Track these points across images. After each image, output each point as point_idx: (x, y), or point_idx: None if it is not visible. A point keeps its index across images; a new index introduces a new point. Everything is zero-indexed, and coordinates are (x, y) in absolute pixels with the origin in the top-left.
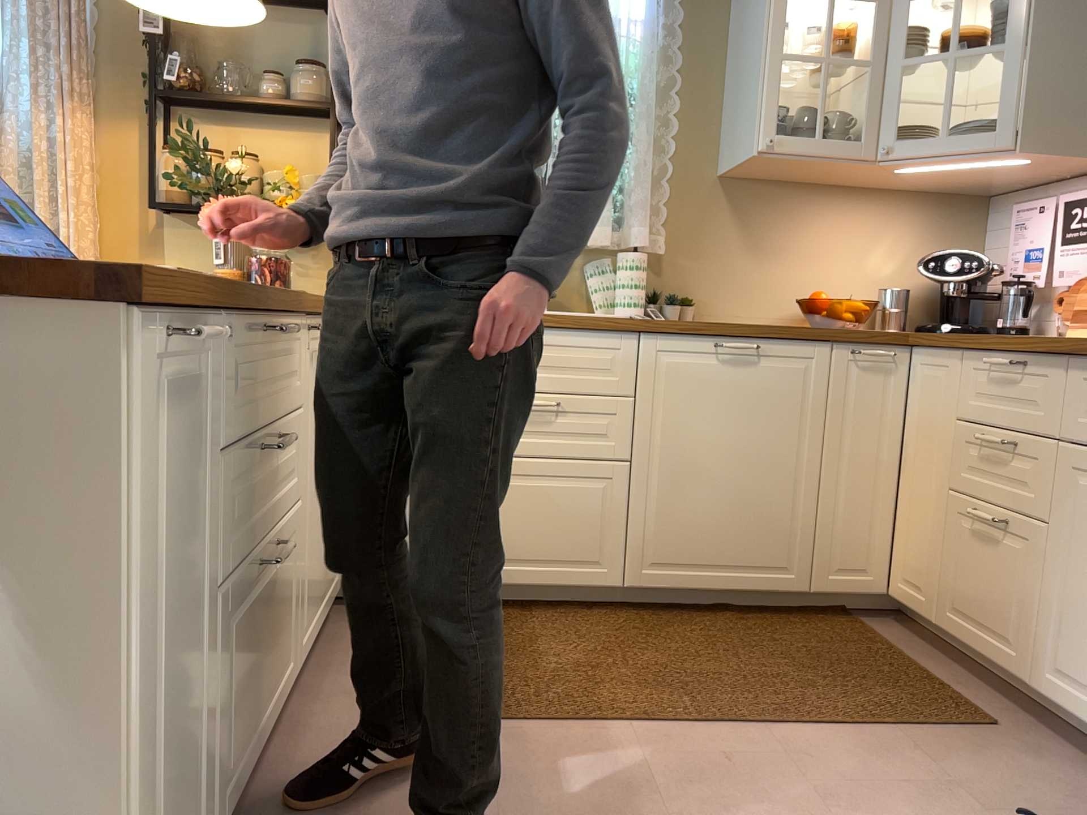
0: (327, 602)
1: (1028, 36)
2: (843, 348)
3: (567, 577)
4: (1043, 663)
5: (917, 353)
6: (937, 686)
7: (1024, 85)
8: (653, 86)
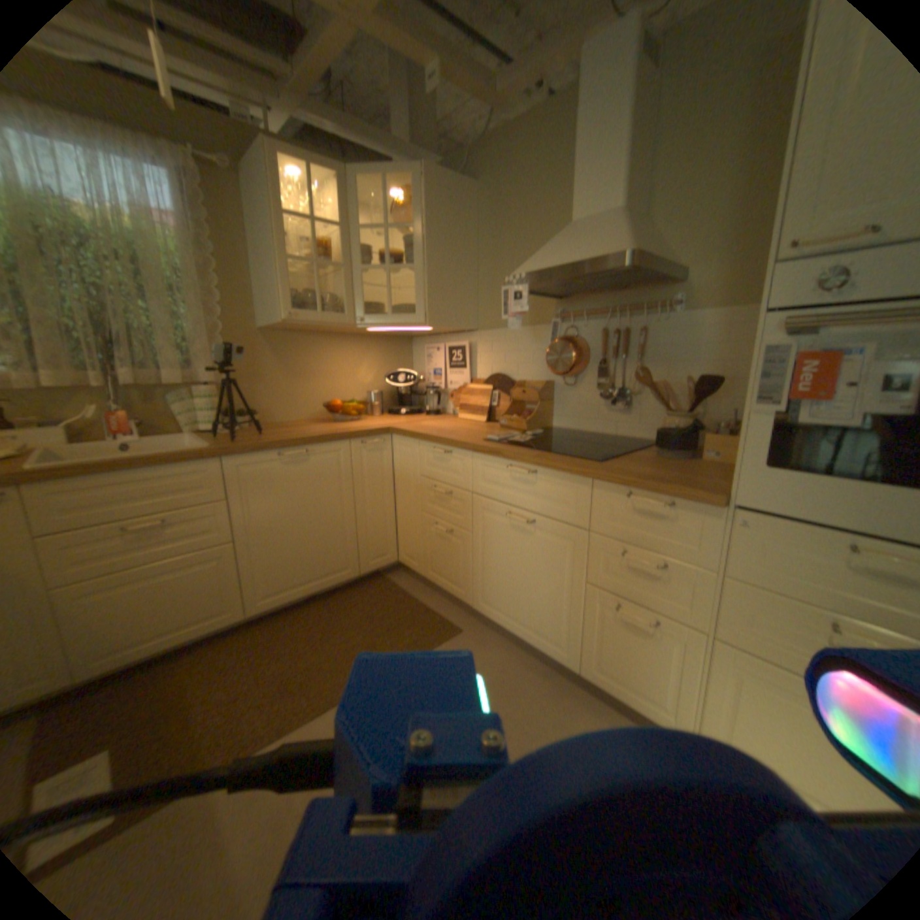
0: None
1: (422, 261)
2: (354, 443)
3: (199, 632)
4: (475, 598)
5: (392, 438)
6: (430, 616)
7: (424, 289)
8: (190, 265)
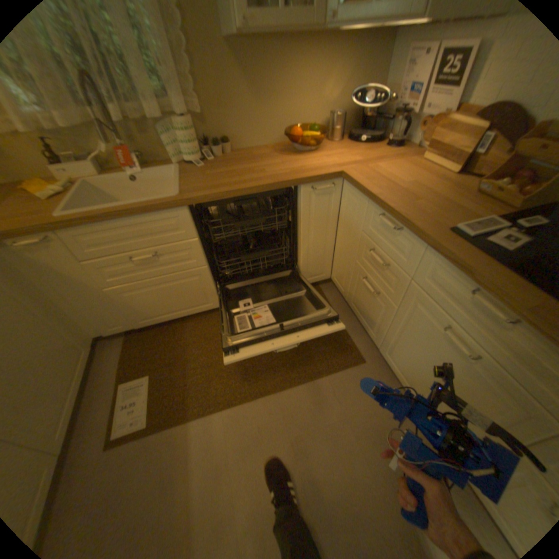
0: (79, 375)
1: None
2: (306, 188)
3: (196, 311)
4: (385, 349)
5: (345, 183)
6: (345, 337)
7: None
8: None
